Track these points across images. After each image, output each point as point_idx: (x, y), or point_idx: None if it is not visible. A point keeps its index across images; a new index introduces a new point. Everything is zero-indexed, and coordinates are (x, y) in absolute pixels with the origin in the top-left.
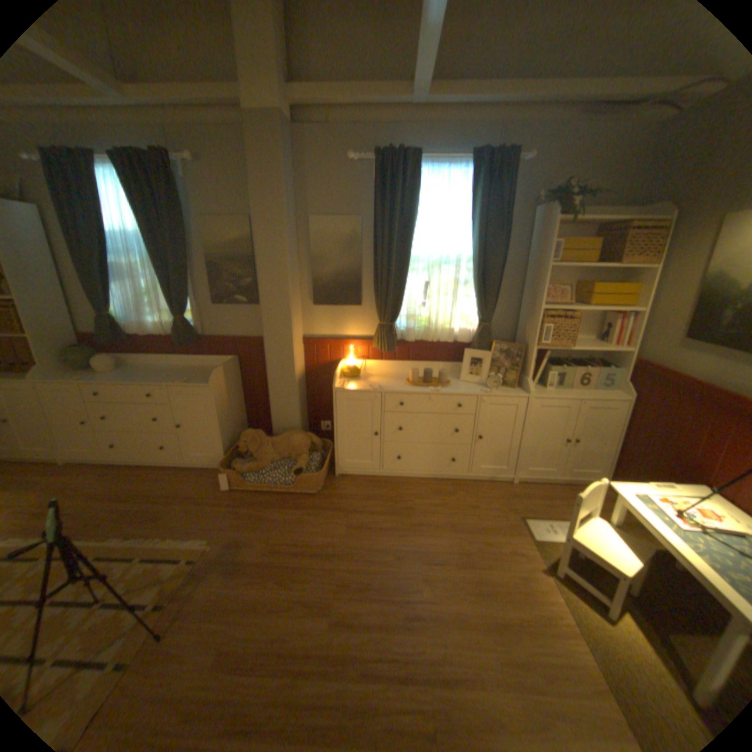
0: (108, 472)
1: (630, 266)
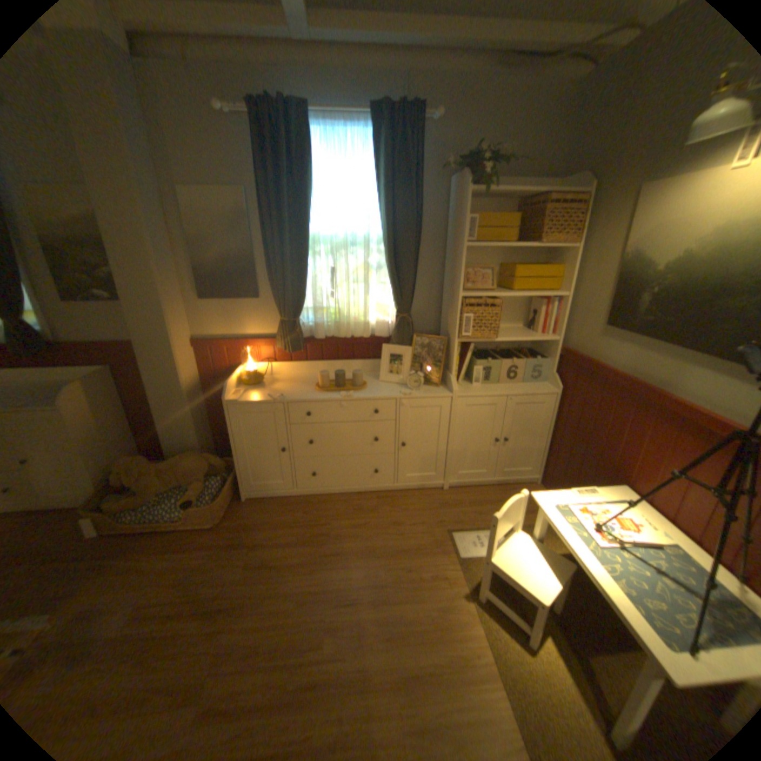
0: None
1: (553, 246)
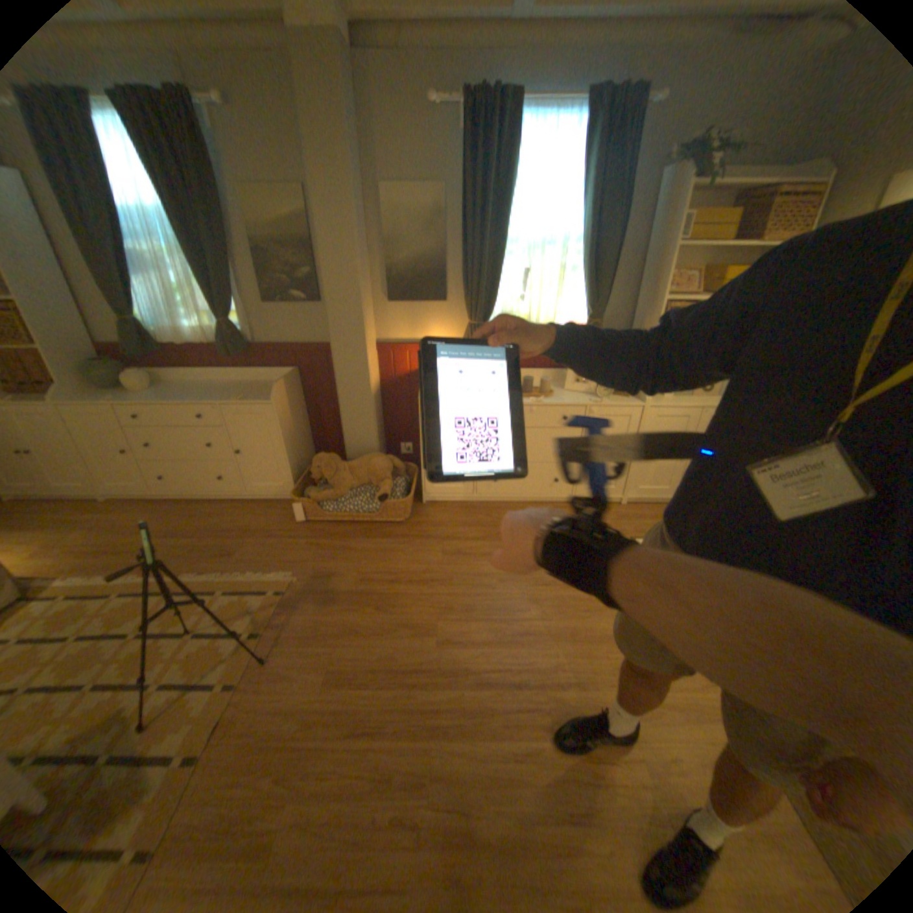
0: (159, 507)
1: (770, 245)
